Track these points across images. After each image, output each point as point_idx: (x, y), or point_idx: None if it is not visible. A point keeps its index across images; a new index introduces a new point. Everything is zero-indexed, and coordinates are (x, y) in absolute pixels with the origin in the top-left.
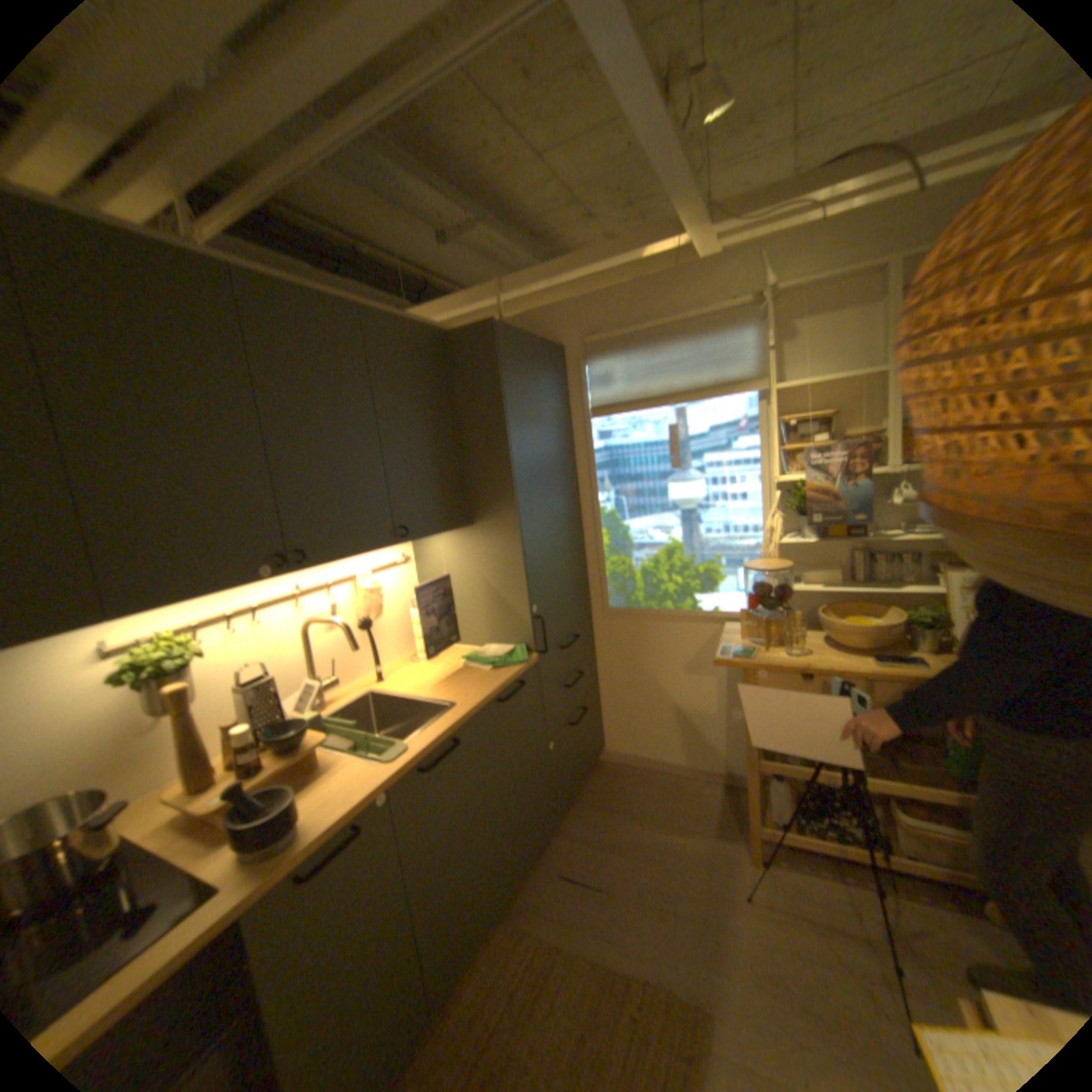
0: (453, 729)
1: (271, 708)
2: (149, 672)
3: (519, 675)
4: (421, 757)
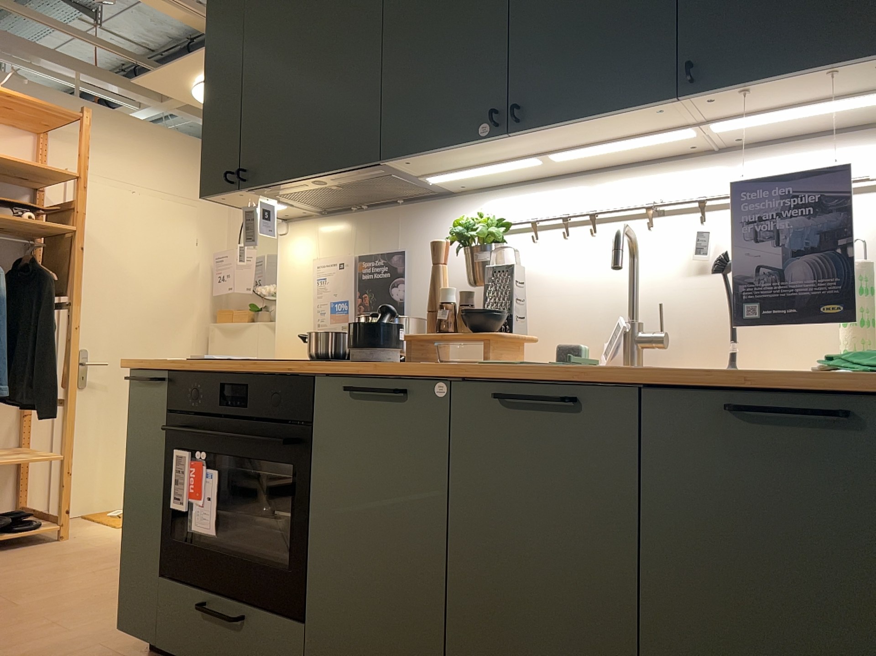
0: (575, 376)
1: (511, 298)
2: (455, 234)
3: (833, 382)
4: (500, 375)
